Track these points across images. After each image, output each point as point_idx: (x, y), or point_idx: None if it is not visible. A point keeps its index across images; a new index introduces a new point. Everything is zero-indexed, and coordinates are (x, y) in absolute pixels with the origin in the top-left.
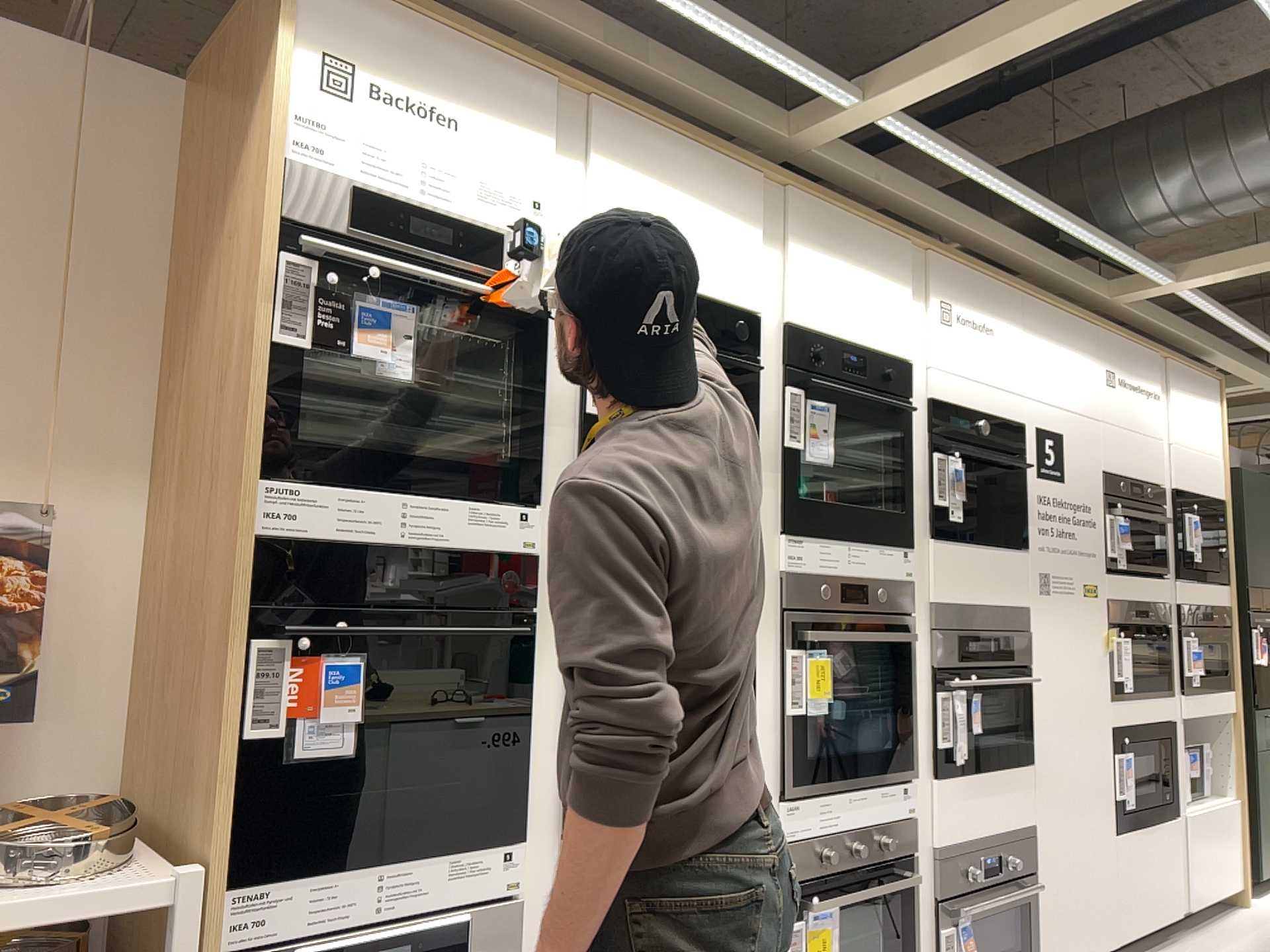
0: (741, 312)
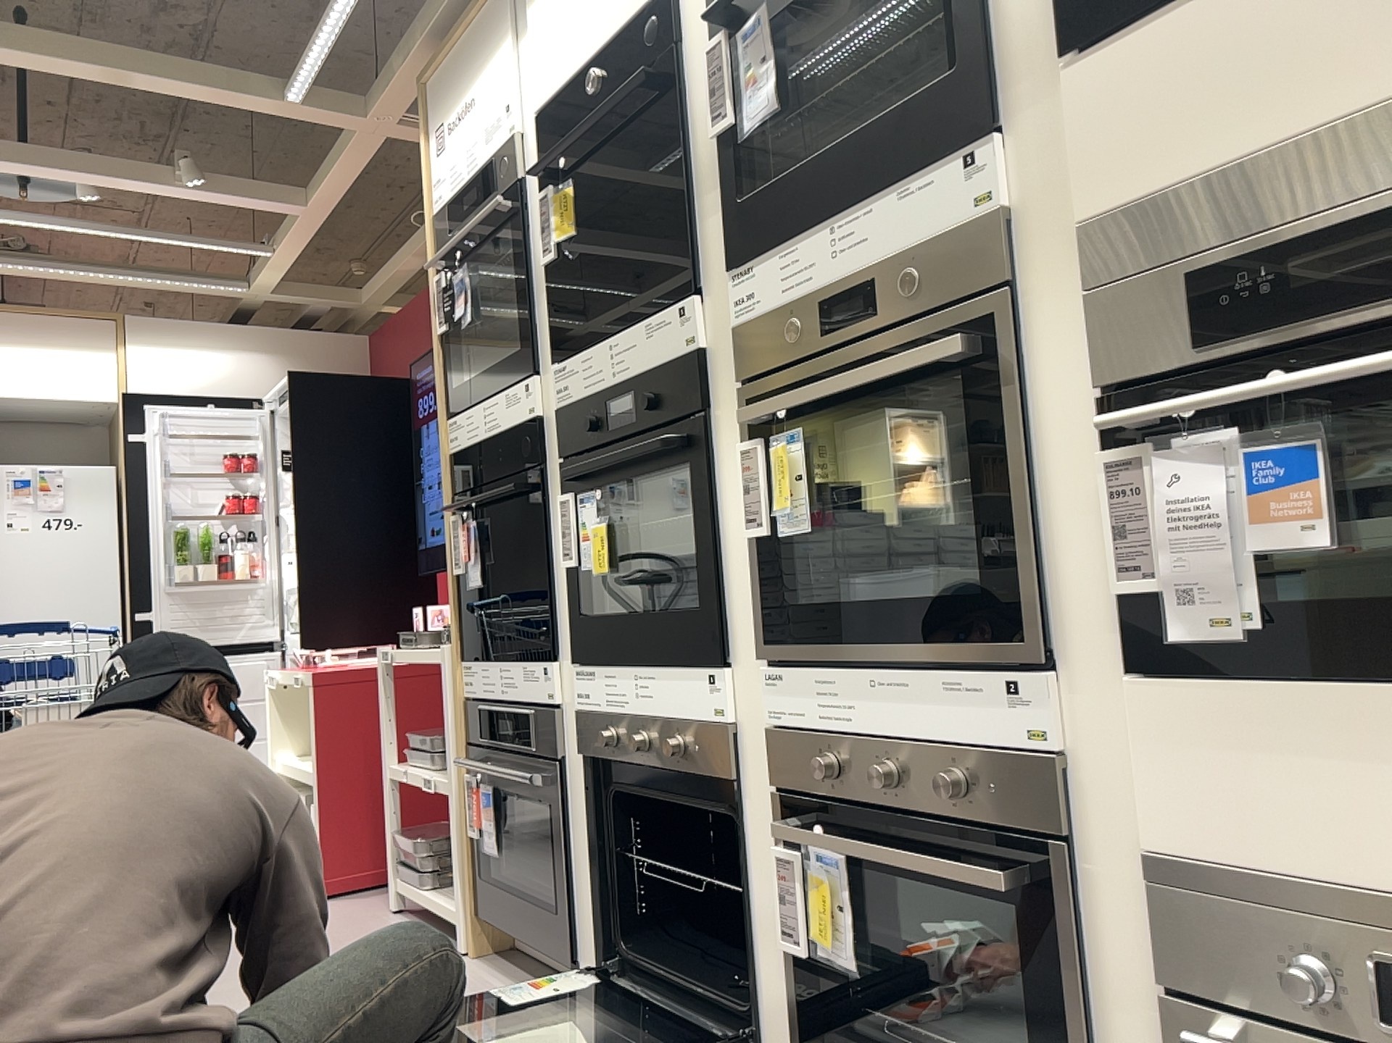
0: None
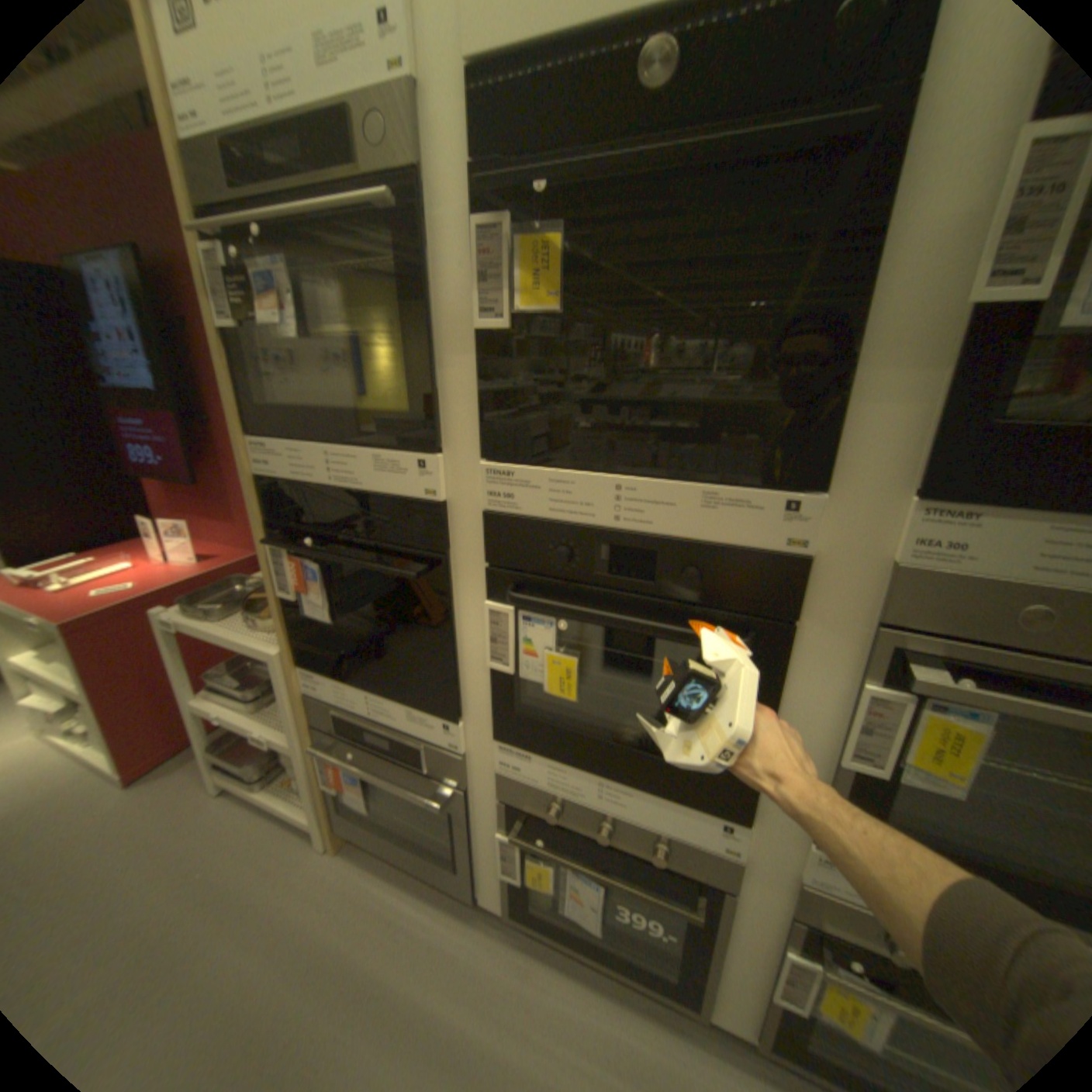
0: None
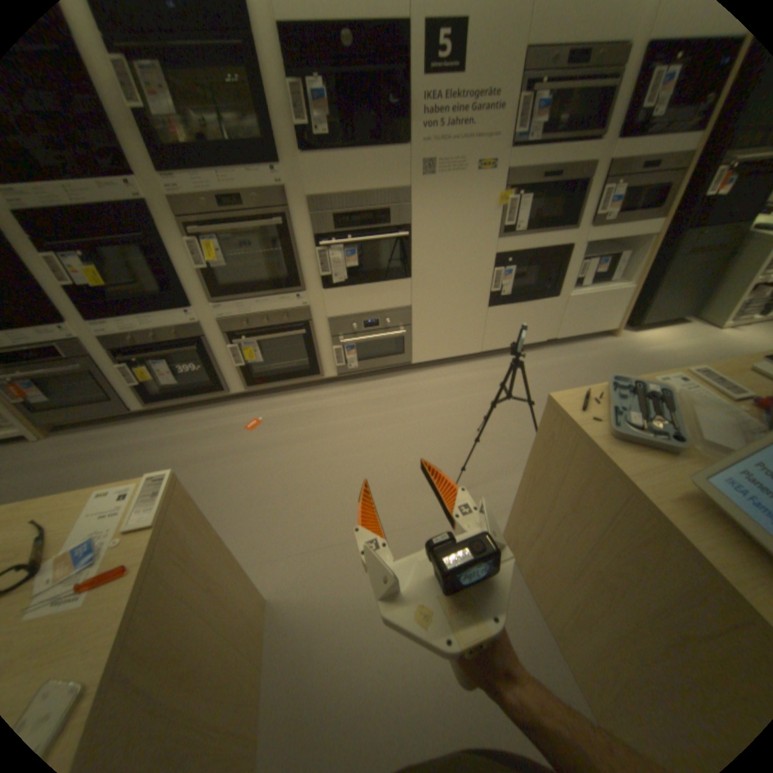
0: None
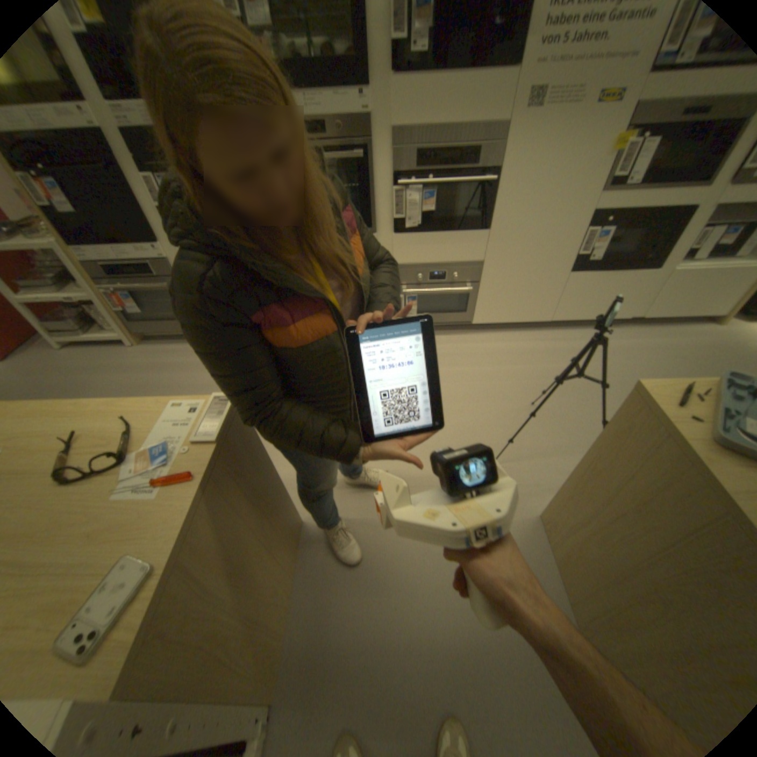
0: None
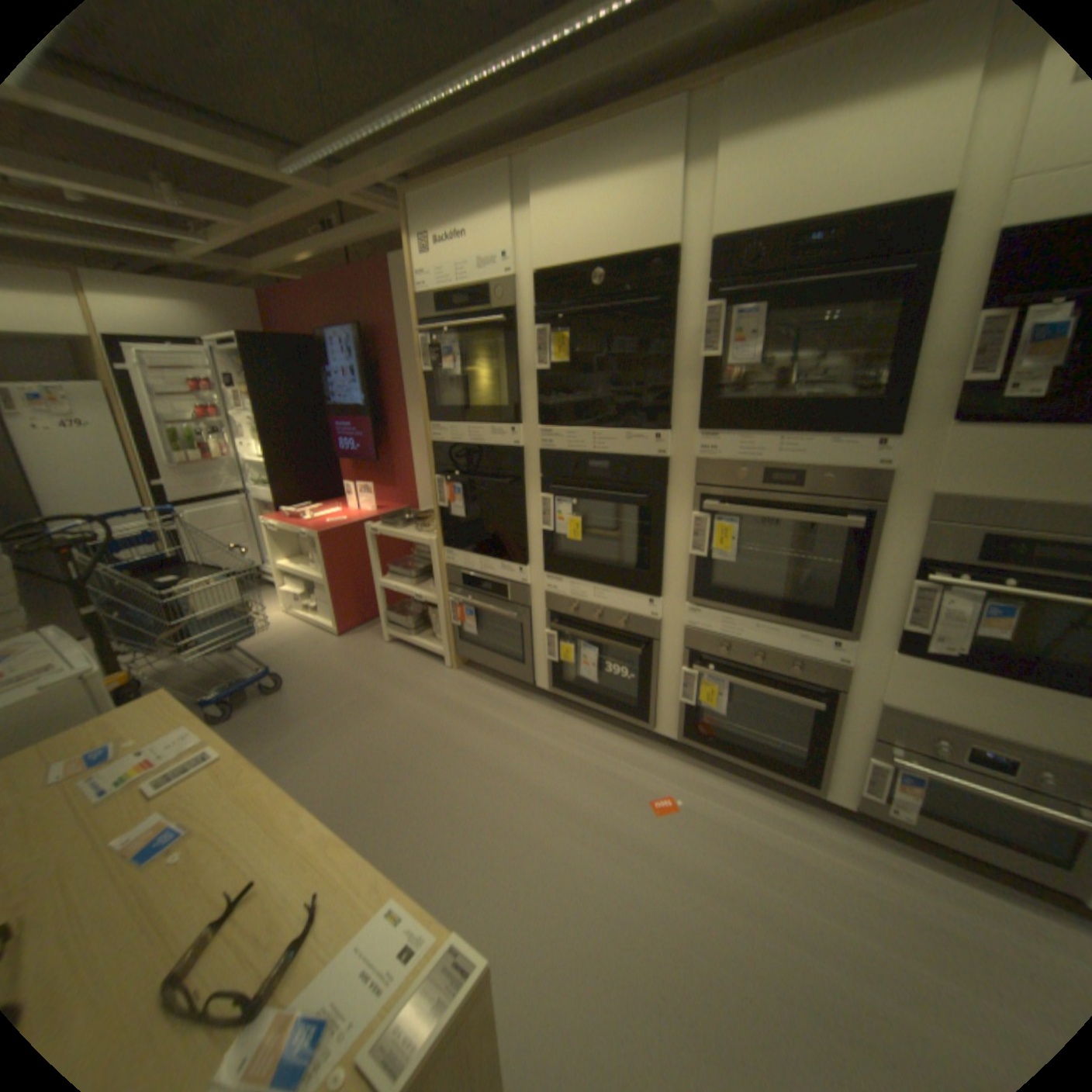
0: (661, 245)
